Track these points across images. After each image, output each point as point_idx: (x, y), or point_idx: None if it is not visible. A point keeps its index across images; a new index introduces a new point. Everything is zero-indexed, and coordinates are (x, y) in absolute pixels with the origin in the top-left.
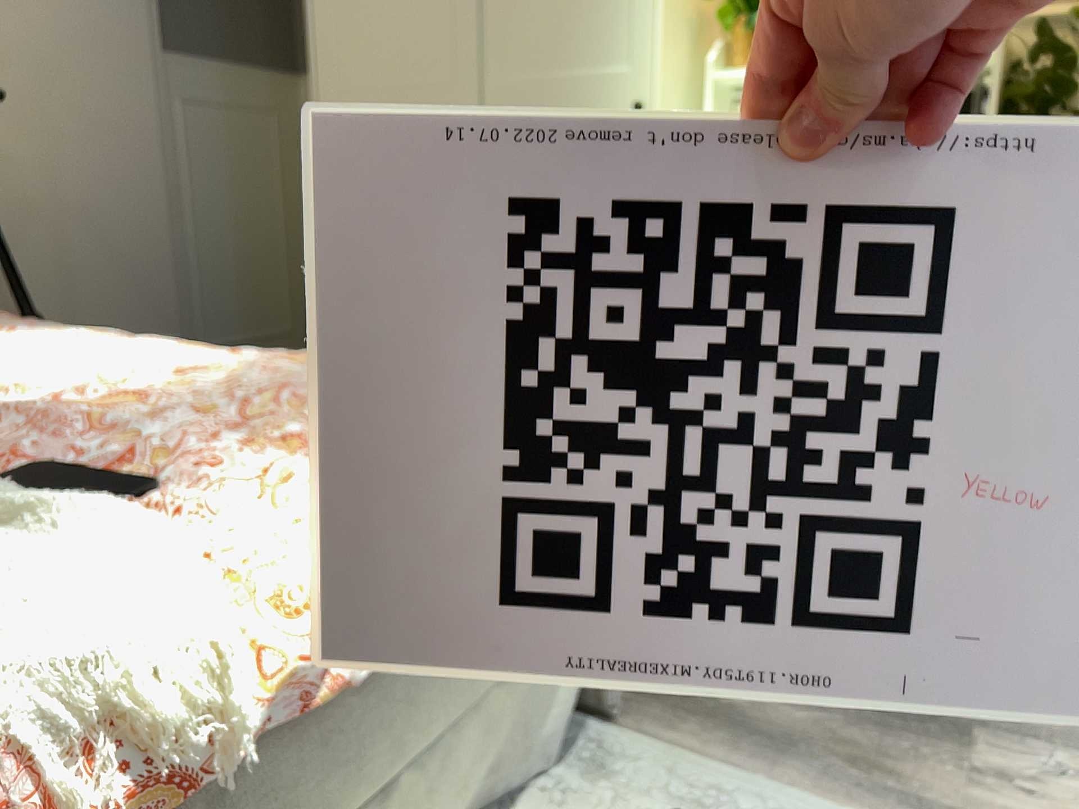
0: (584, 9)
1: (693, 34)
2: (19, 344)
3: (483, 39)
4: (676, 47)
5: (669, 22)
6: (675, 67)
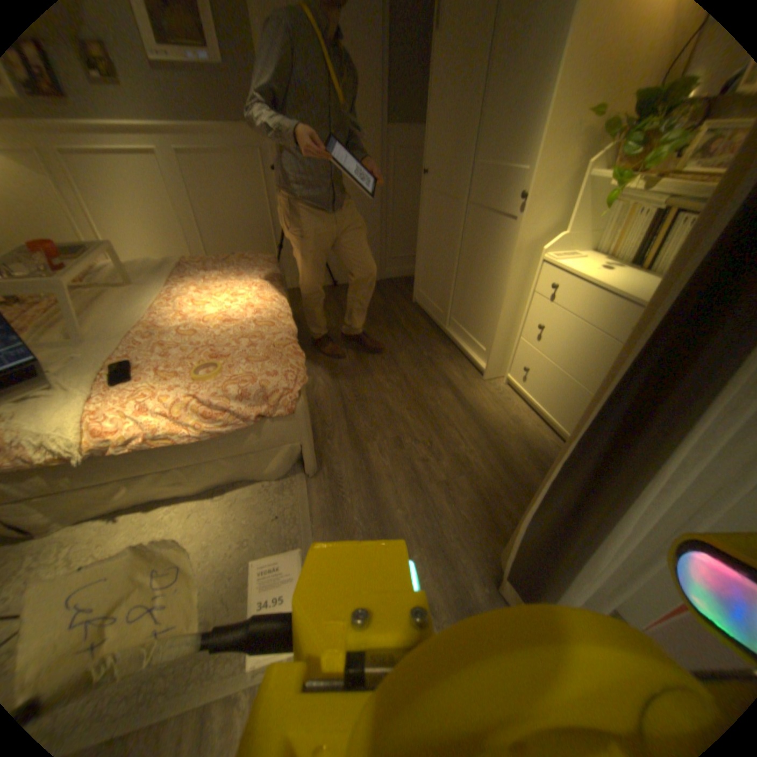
0: (521, 121)
1: (595, 137)
2: (239, 282)
3: (479, 134)
4: (565, 152)
5: (559, 137)
6: (561, 167)
